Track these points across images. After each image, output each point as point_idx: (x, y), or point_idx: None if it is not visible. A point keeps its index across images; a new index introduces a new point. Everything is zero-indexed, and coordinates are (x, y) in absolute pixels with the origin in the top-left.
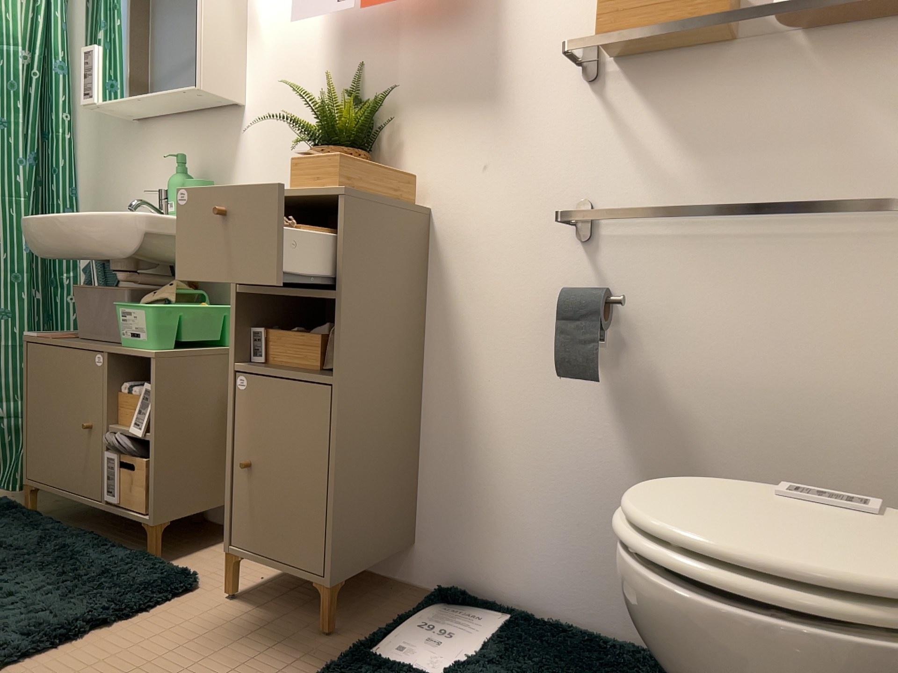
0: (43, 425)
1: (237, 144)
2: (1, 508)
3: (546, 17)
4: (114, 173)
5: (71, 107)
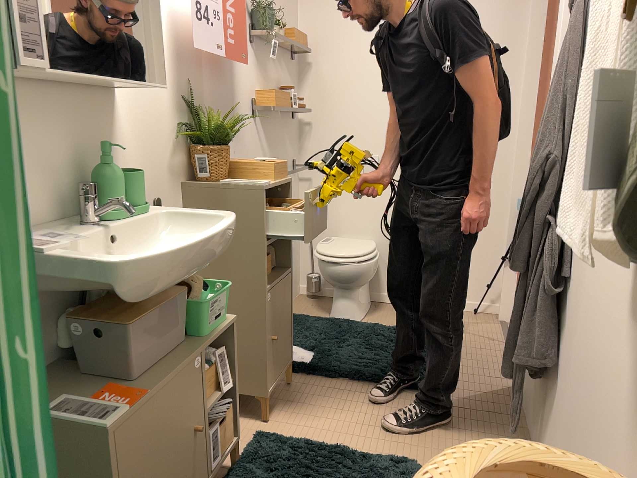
0: None
1: (110, 125)
2: None
3: (245, 82)
4: None
5: None
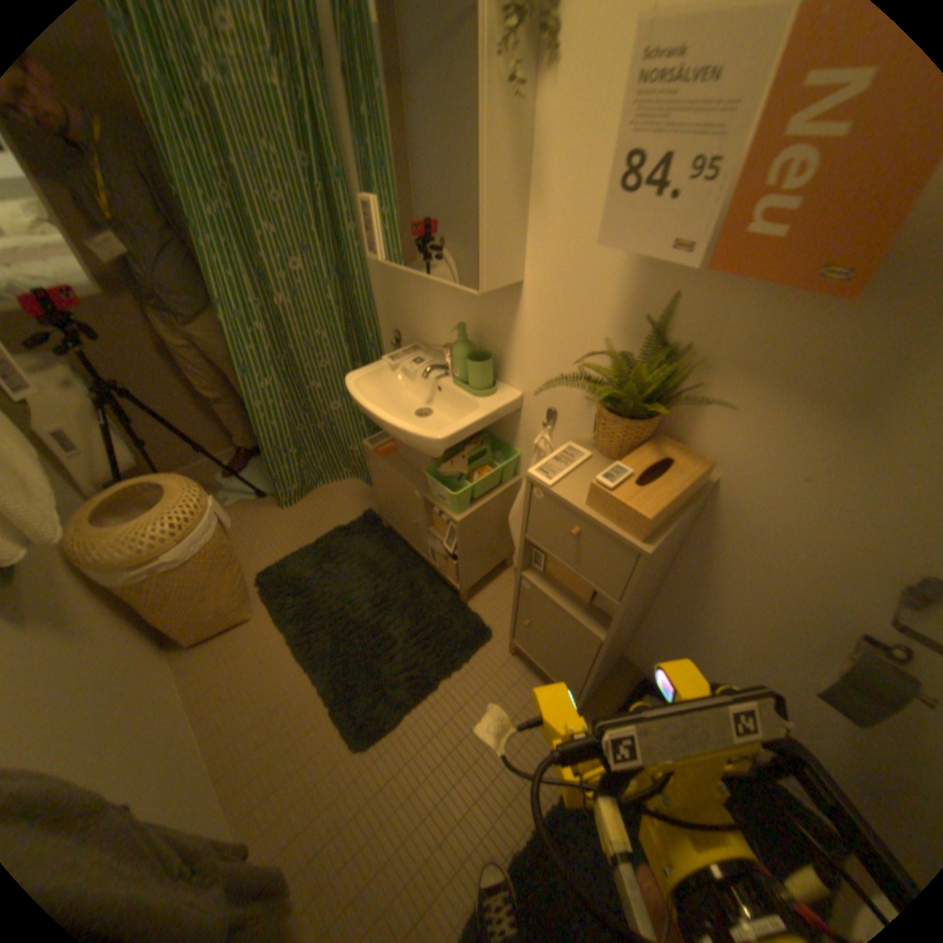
0: (381, 496)
1: (509, 313)
2: (366, 529)
3: None
4: (393, 286)
5: (344, 202)
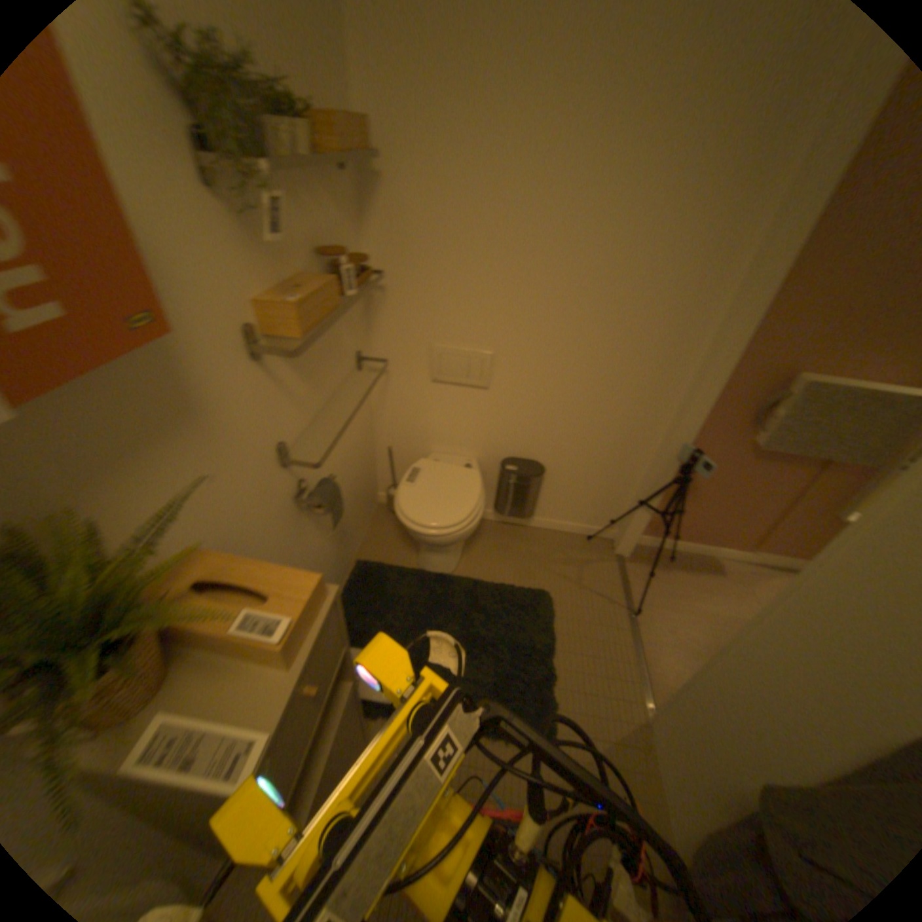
0: None
1: None
2: None
3: (209, 301)
4: None
5: None
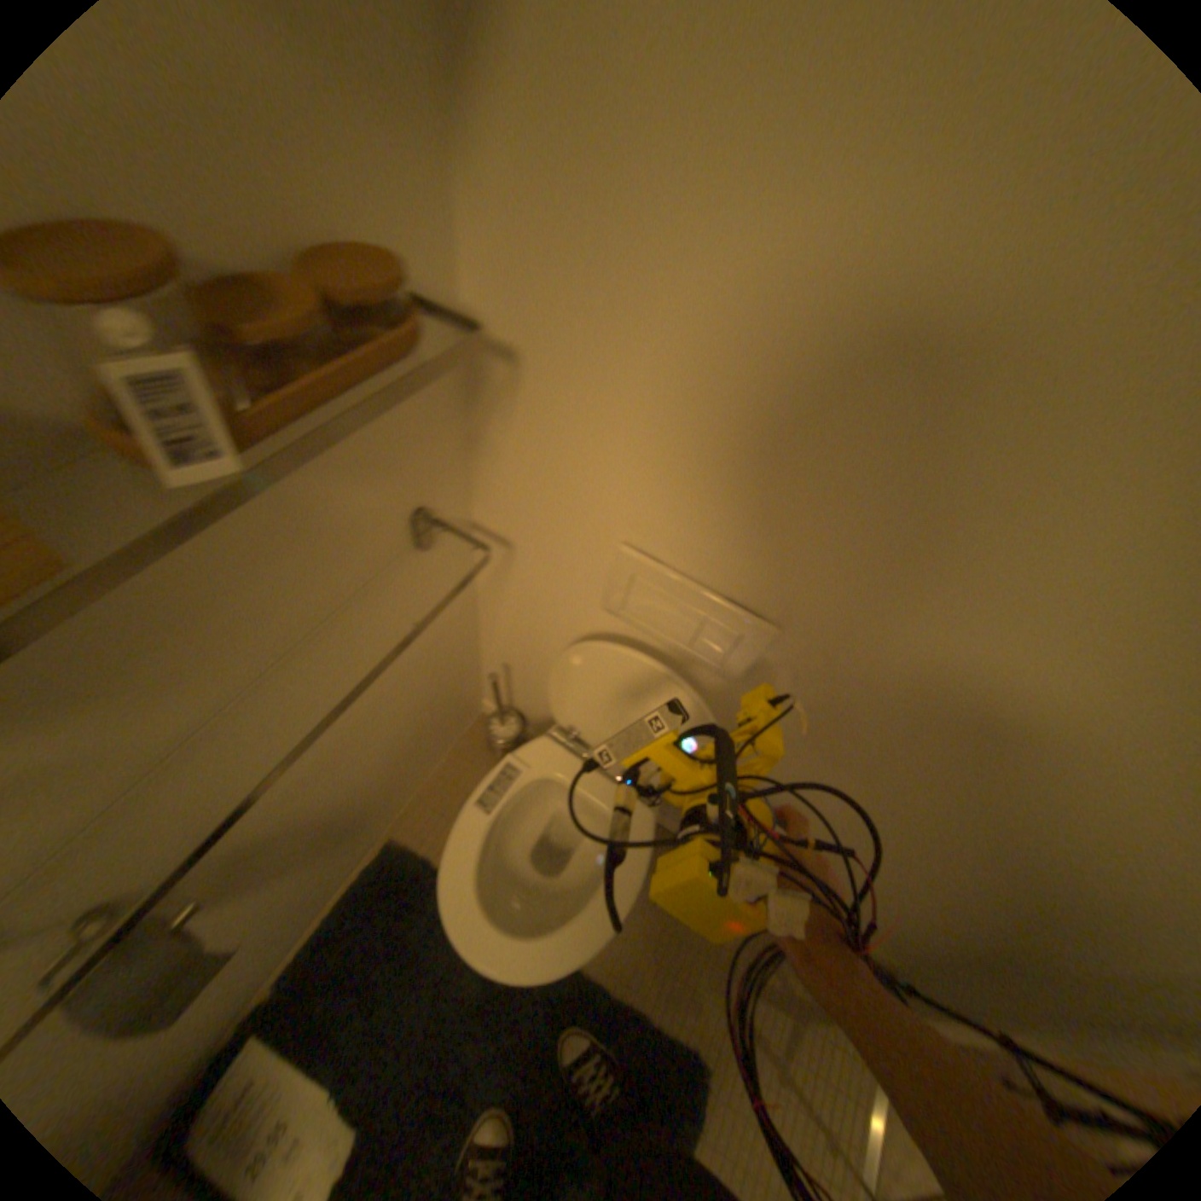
0: None
1: None
2: None
3: None
4: None
5: None
